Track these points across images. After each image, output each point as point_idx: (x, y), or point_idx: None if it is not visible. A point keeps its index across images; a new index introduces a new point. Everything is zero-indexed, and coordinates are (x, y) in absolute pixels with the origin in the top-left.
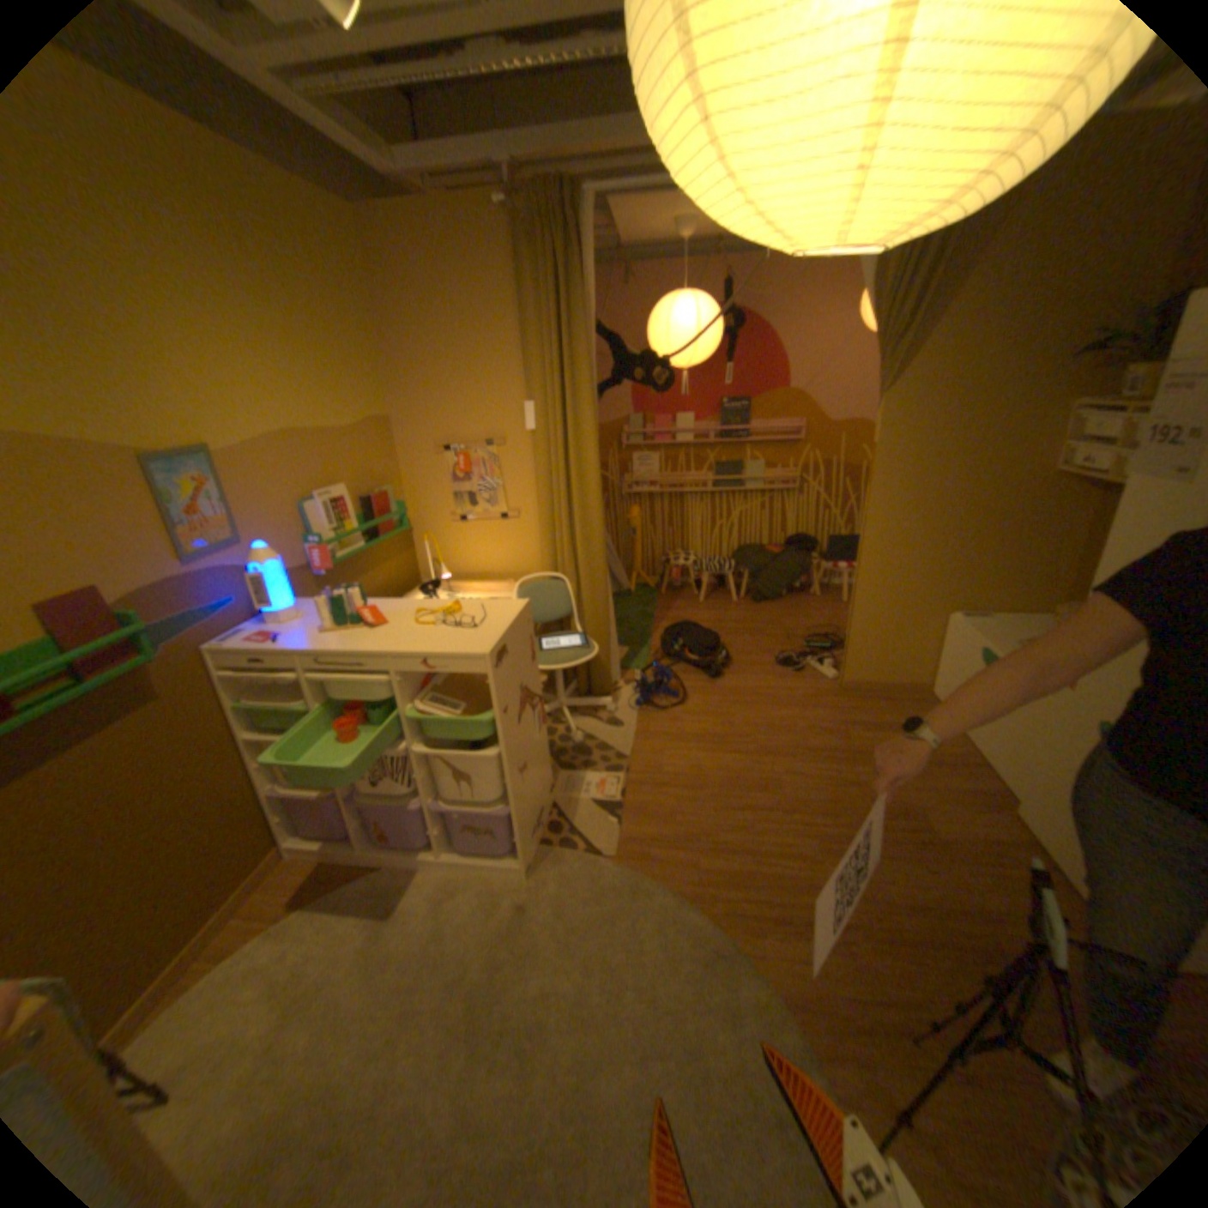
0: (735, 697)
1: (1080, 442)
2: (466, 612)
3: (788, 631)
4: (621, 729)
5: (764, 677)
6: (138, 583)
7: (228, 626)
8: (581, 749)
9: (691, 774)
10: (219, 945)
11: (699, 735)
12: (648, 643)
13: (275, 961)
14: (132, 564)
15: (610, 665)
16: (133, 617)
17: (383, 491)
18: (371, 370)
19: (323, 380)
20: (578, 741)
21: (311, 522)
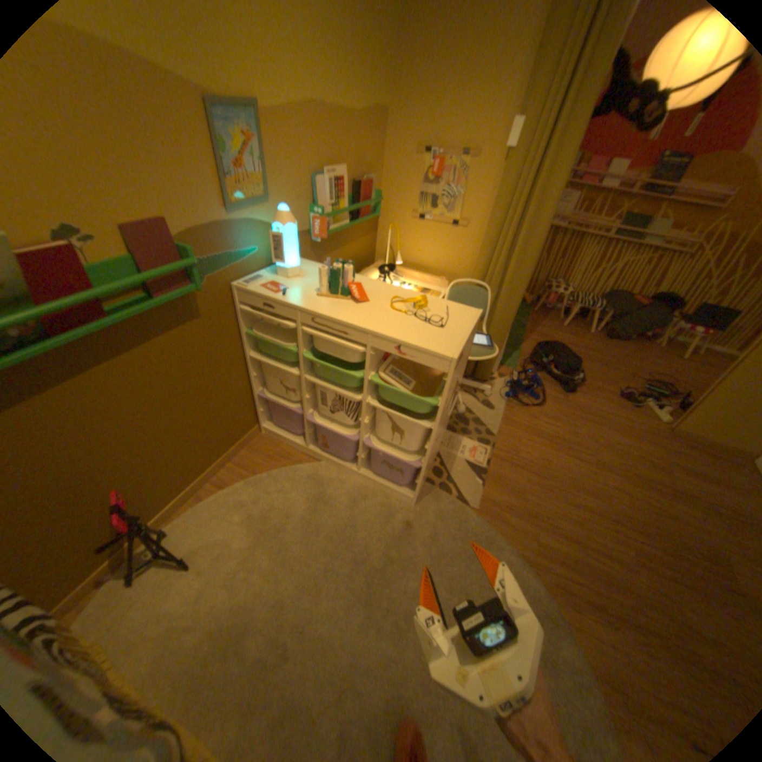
0: (582, 413)
1: None
2: (430, 308)
3: (633, 370)
4: (492, 412)
5: (608, 404)
6: (194, 221)
7: (250, 270)
8: (461, 418)
9: (540, 464)
10: (220, 477)
11: (551, 435)
12: (520, 348)
13: (252, 501)
14: (191, 203)
15: (496, 361)
16: (188, 249)
17: (369, 178)
18: (386, 55)
19: (351, 55)
20: (460, 411)
21: (317, 194)
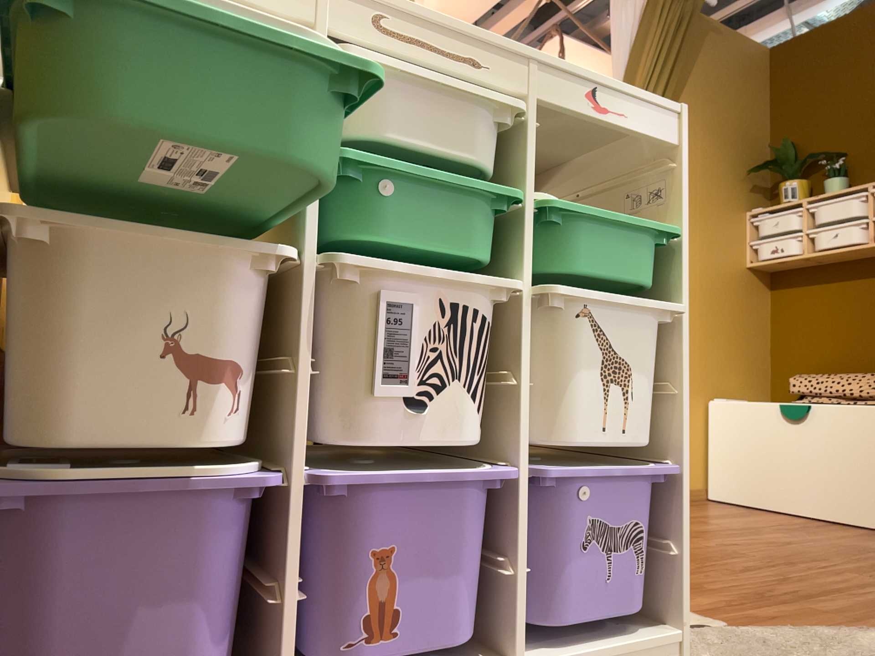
0: None
1: (755, 242)
2: None
3: None
4: None
5: None
6: None
7: None
8: None
9: None
10: None
11: None
12: None
13: None
14: None
15: None
16: None
17: None
18: None
19: None
20: None
21: None
